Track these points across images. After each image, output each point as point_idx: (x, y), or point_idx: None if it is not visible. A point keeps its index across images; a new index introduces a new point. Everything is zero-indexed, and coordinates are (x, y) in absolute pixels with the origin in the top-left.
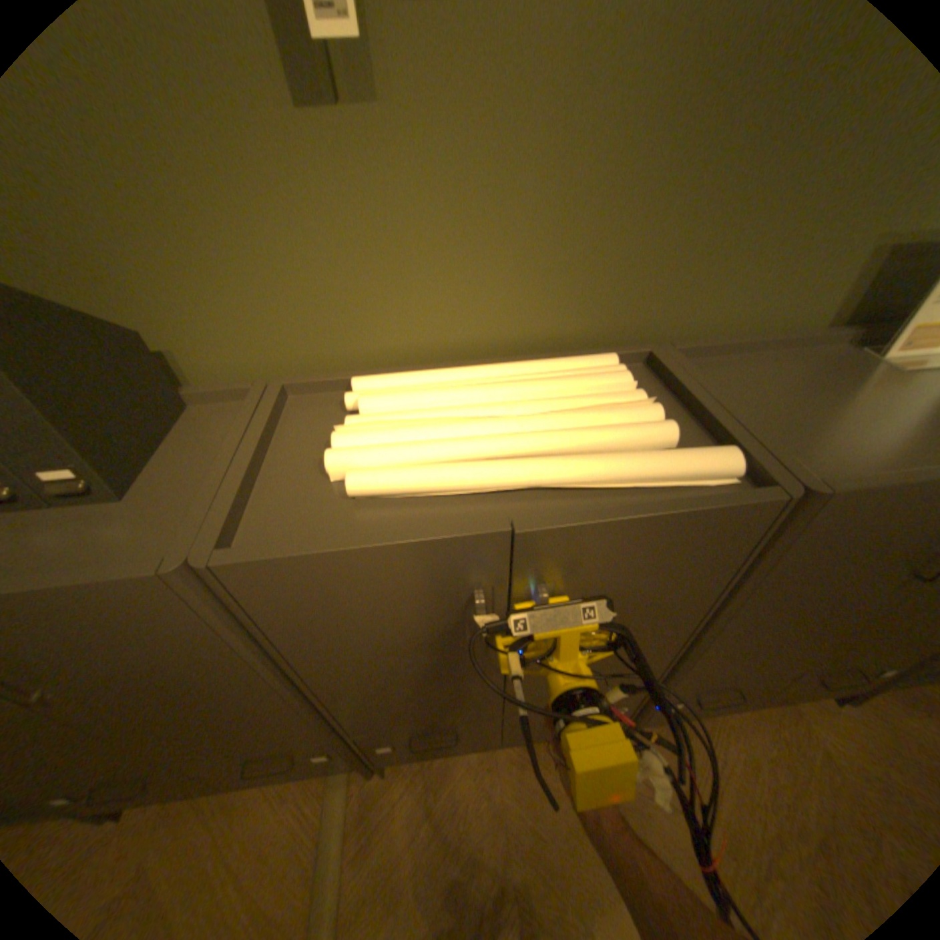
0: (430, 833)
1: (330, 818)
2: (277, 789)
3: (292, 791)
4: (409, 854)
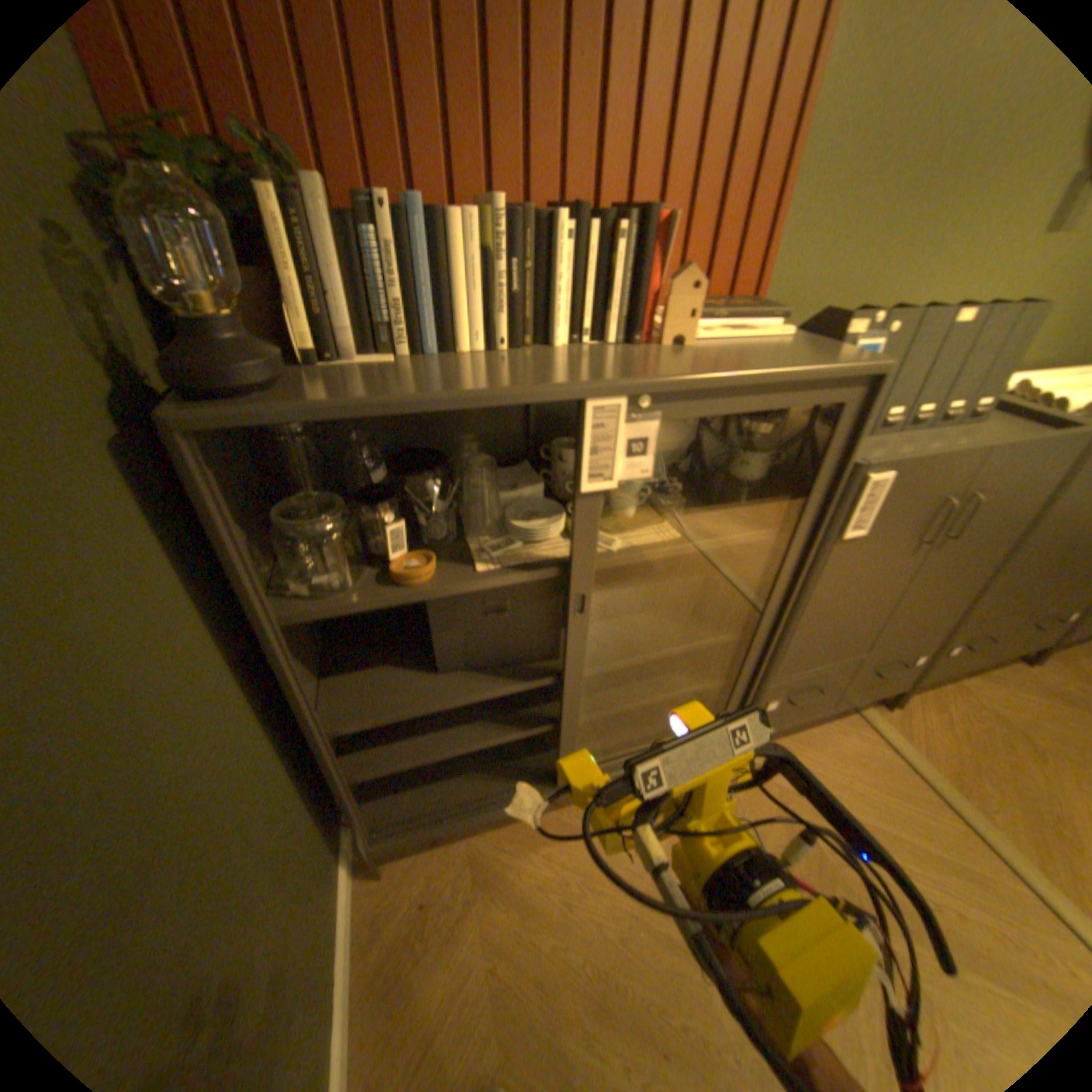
0: (965, 733)
1: (893, 734)
2: (833, 728)
3: (845, 728)
4: (963, 746)
